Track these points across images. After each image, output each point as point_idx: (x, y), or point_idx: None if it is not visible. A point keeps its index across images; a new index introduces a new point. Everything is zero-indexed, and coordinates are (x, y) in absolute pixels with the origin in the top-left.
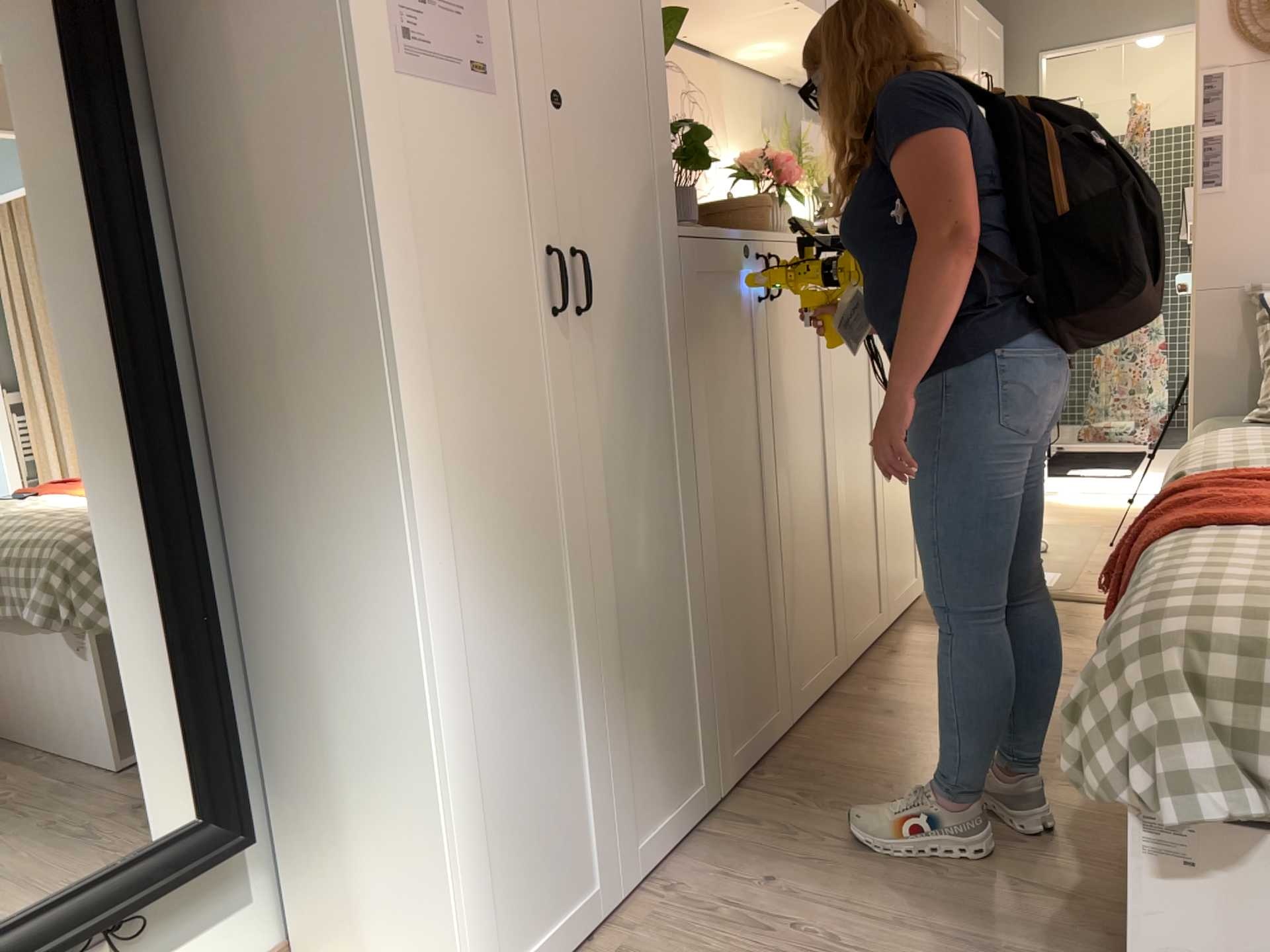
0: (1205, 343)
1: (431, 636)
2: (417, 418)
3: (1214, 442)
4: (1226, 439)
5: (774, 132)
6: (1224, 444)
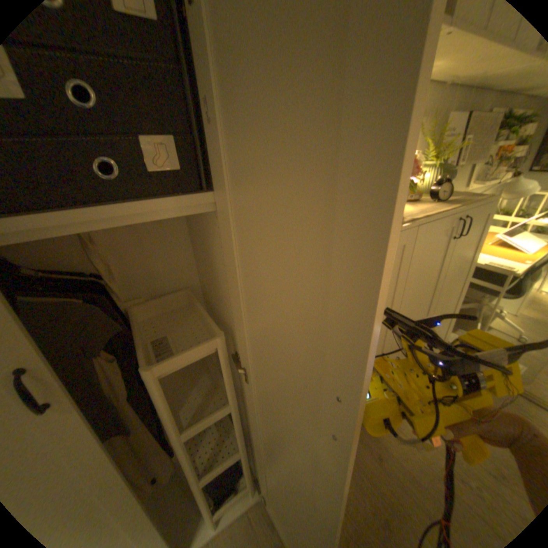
0: None
1: None
2: None
3: None
4: None
5: (433, 116)
6: None
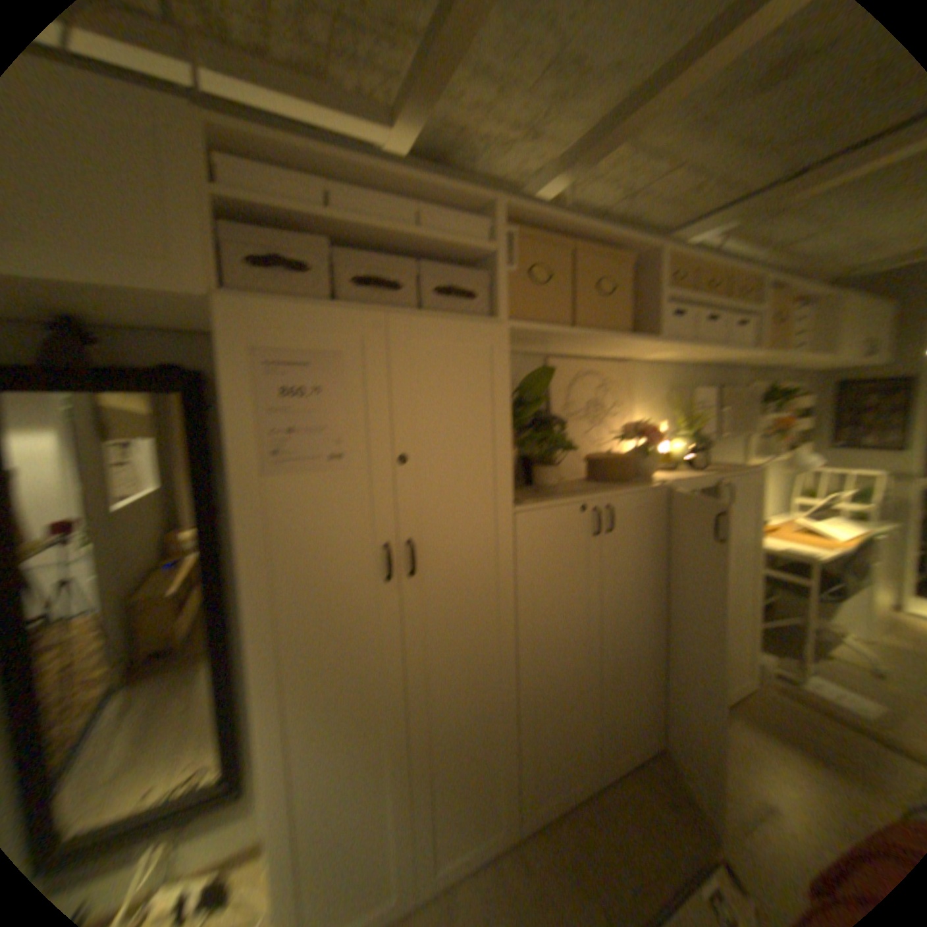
0: None
1: (256, 782)
2: (256, 665)
3: None
4: None
5: (680, 392)
6: None
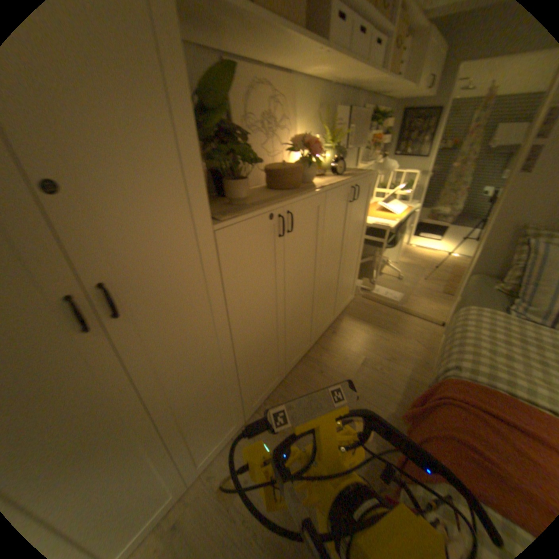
0: (493, 244)
1: None
2: None
3: (483, 327)
4: (489, 327)
5: (326, 108)
6: (487, 332)
